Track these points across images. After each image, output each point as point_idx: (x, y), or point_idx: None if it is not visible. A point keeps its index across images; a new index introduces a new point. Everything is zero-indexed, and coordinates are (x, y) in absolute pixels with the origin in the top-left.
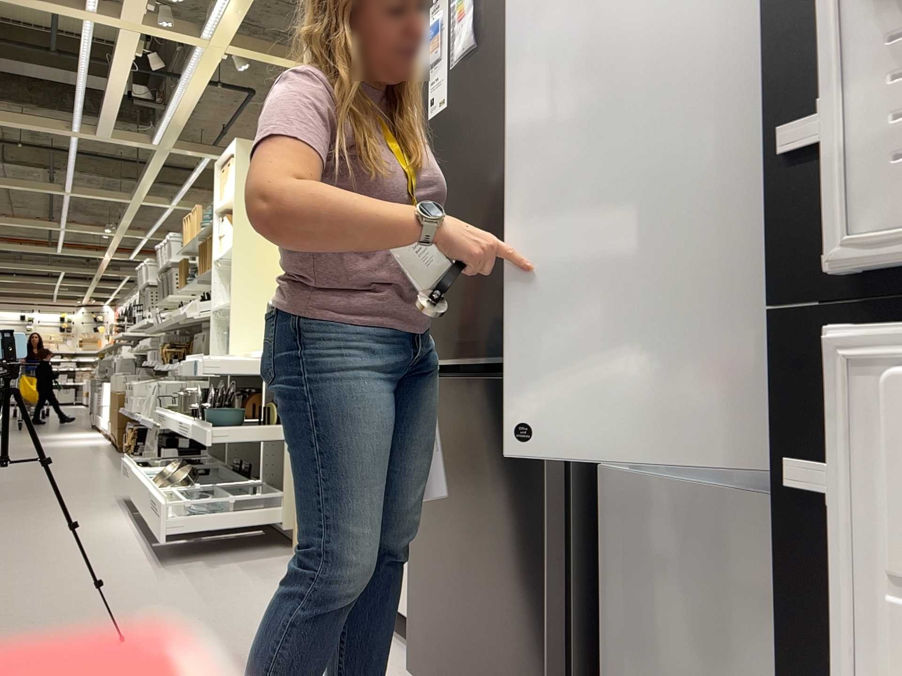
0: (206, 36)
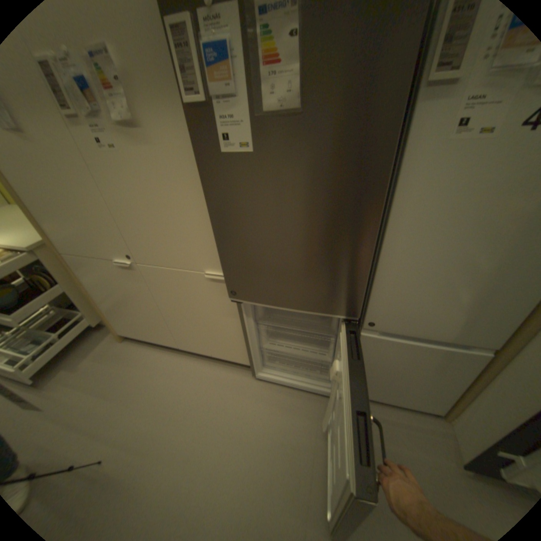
0: None
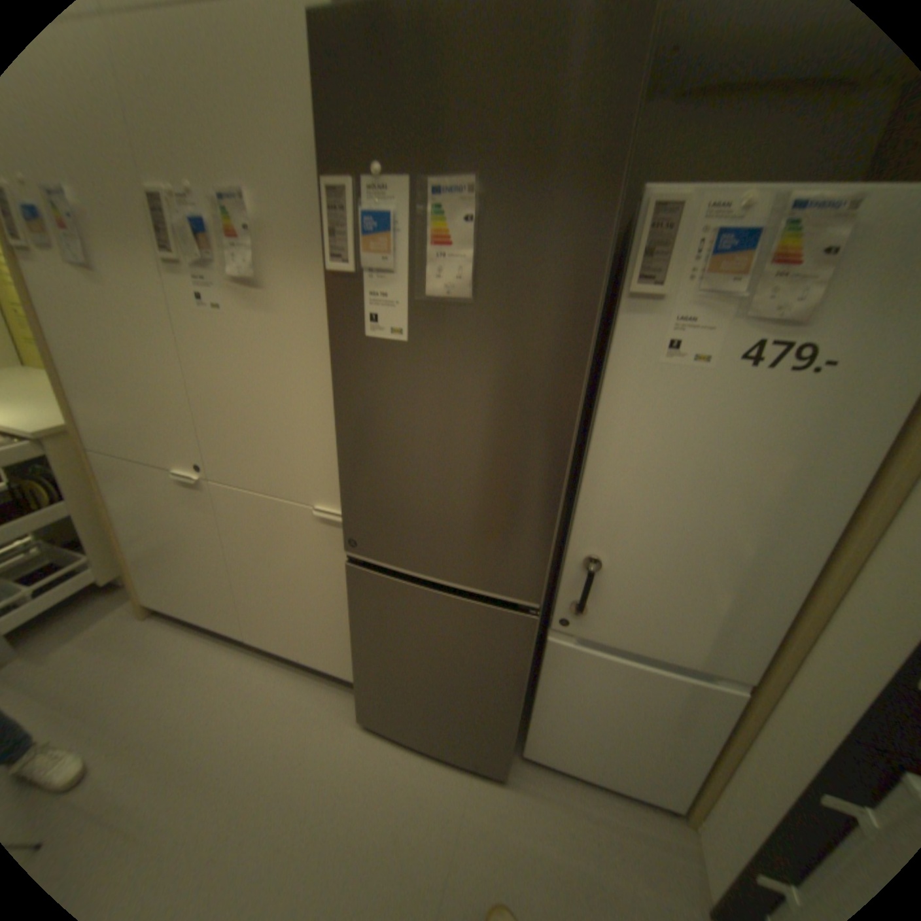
0: None
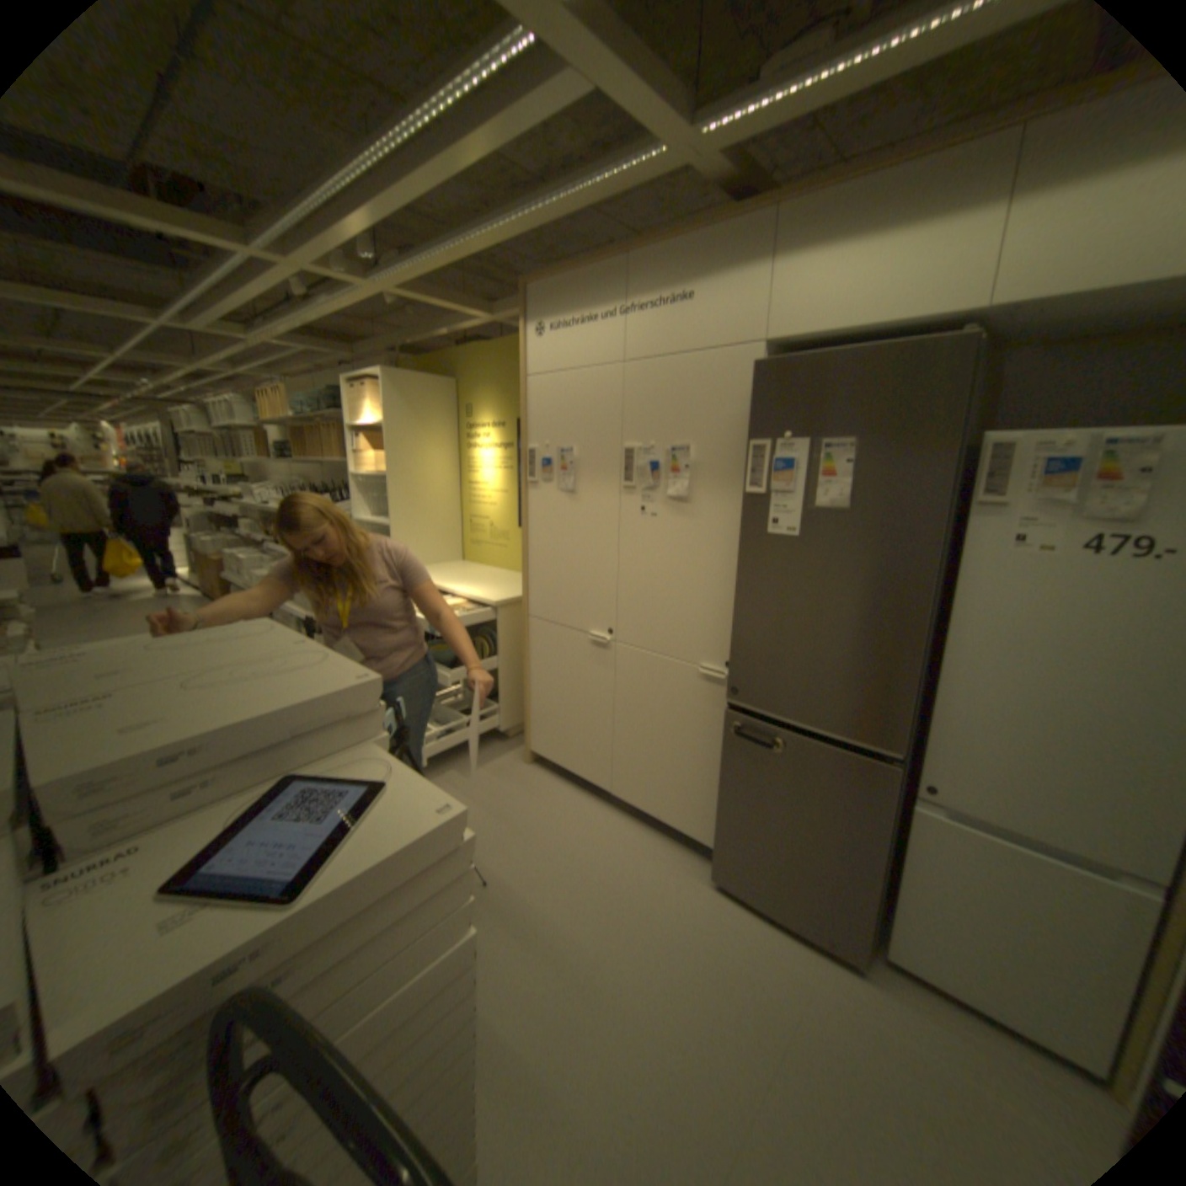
0: (371, 277)
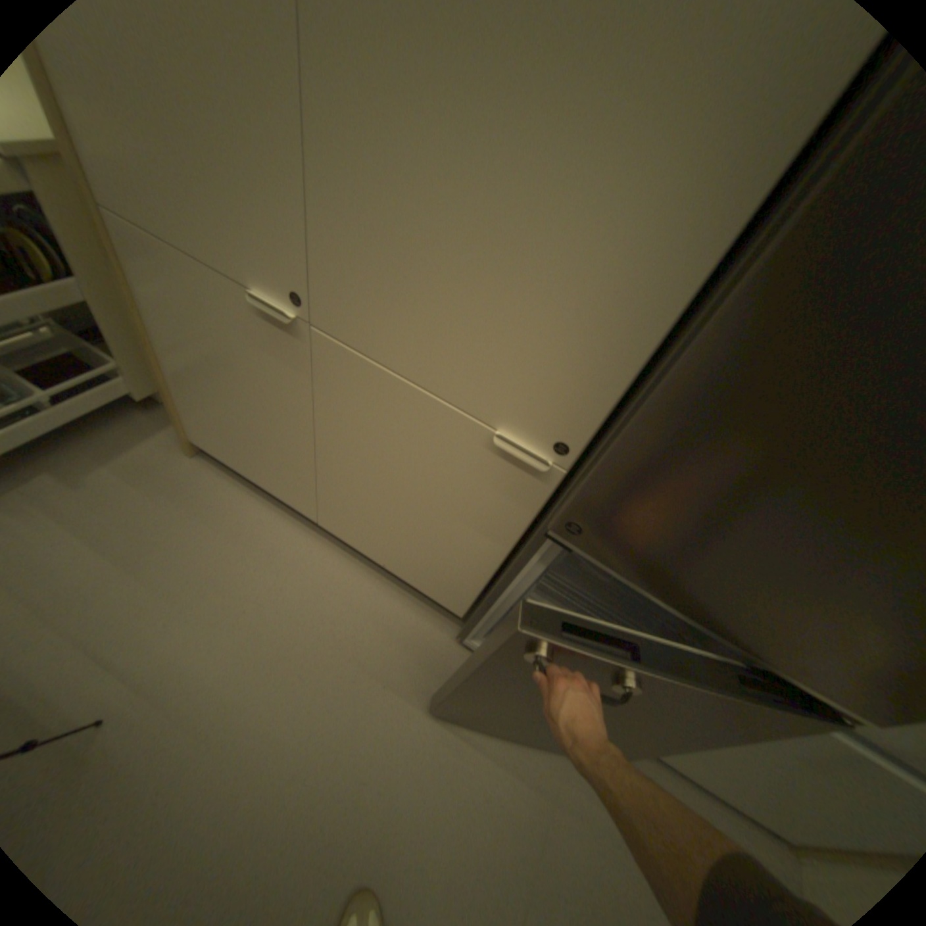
0: None
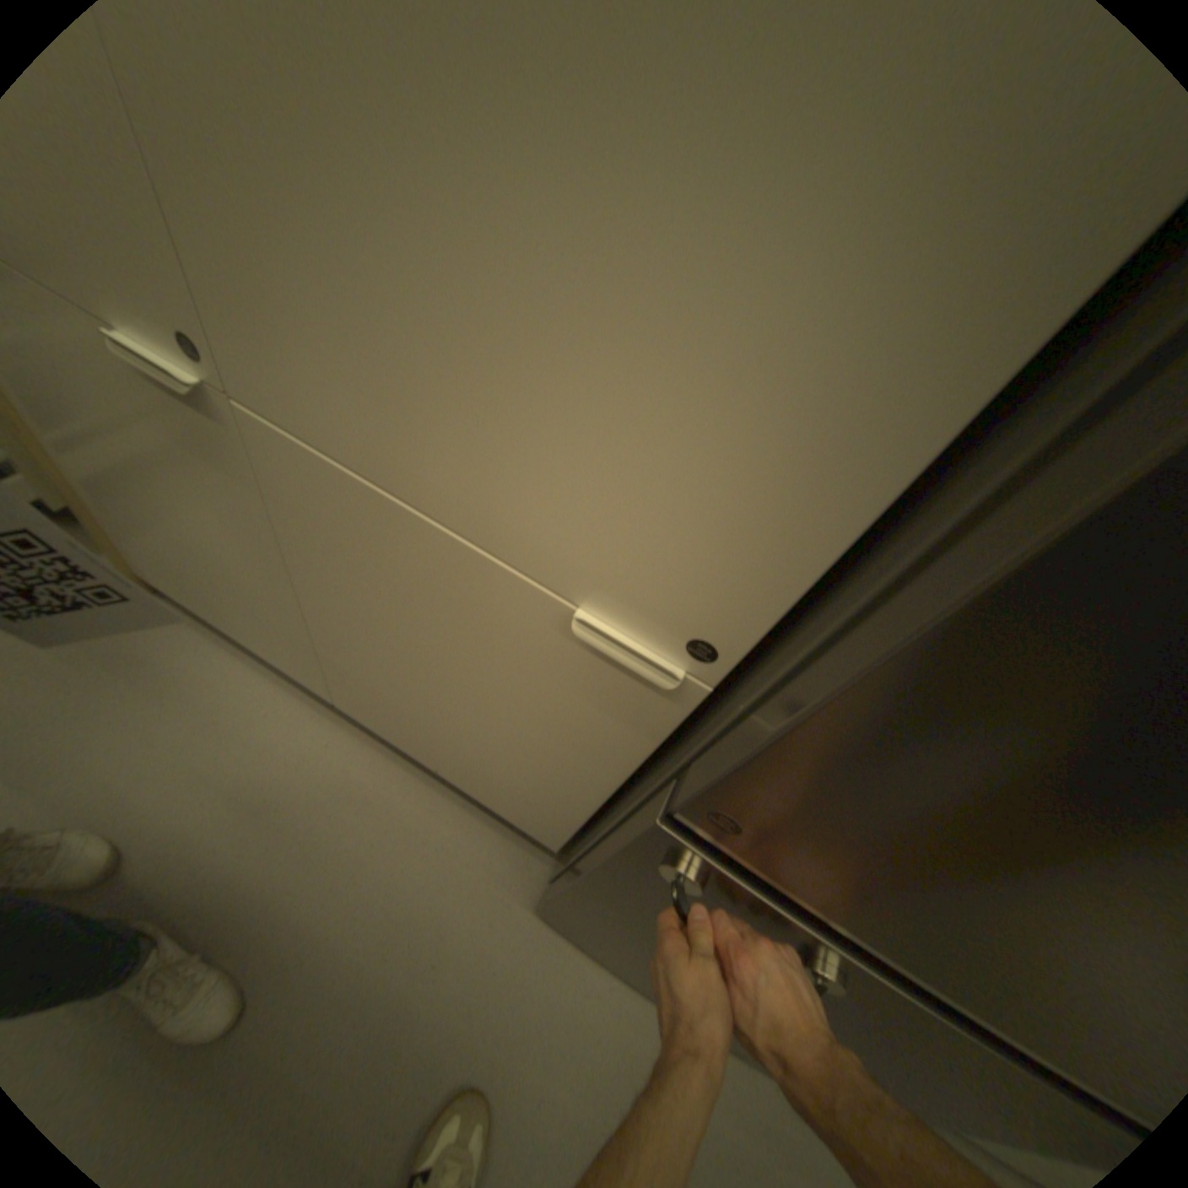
0: None
